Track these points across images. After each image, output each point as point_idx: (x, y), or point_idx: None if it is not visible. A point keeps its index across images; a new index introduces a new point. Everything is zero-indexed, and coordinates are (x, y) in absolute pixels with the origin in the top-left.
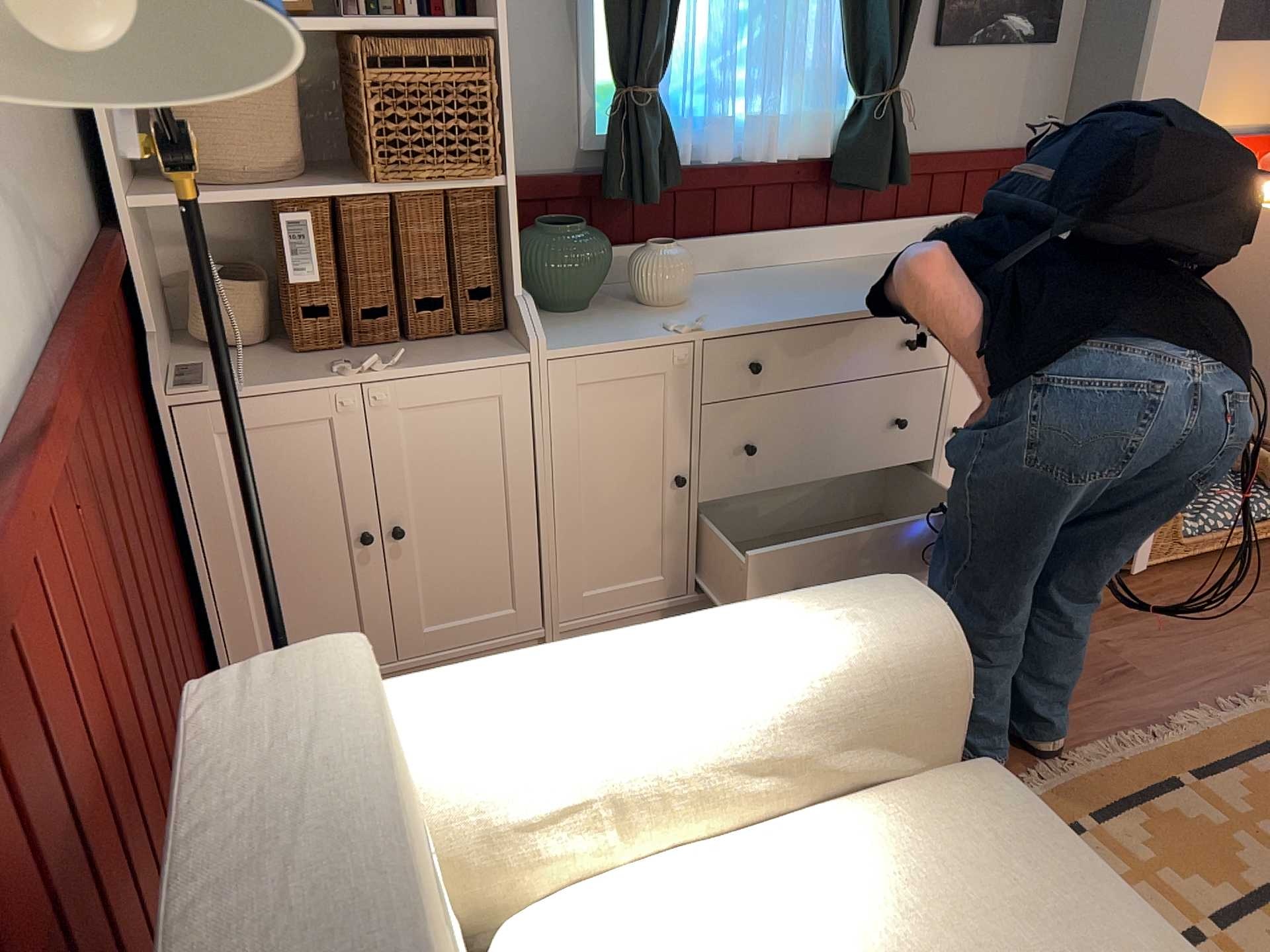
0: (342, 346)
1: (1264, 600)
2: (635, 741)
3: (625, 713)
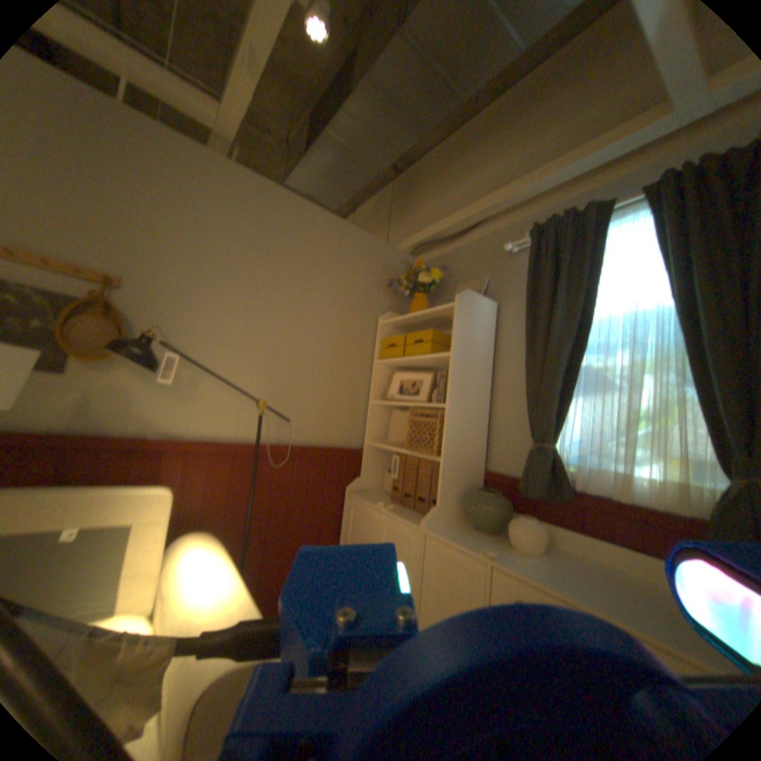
0: (400, 504)
1: None
2: (178, 596)
3: (187, 586)
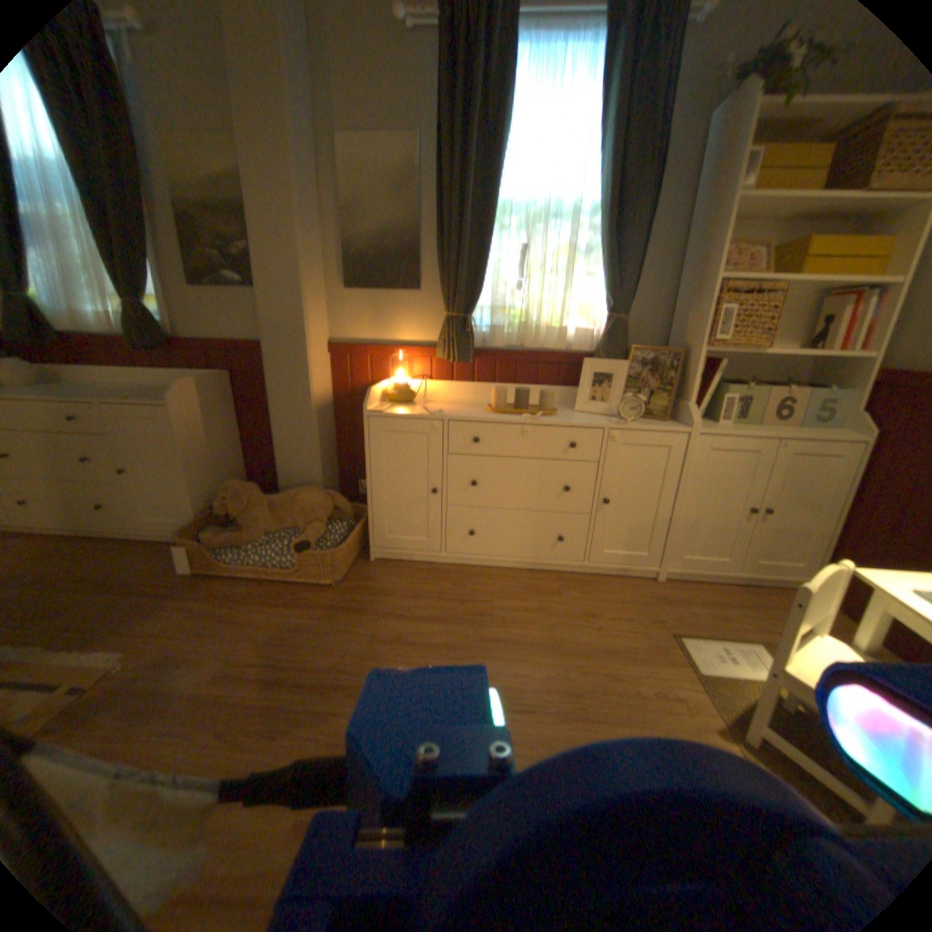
0: None
1: (212, 611)
2: None
3: None
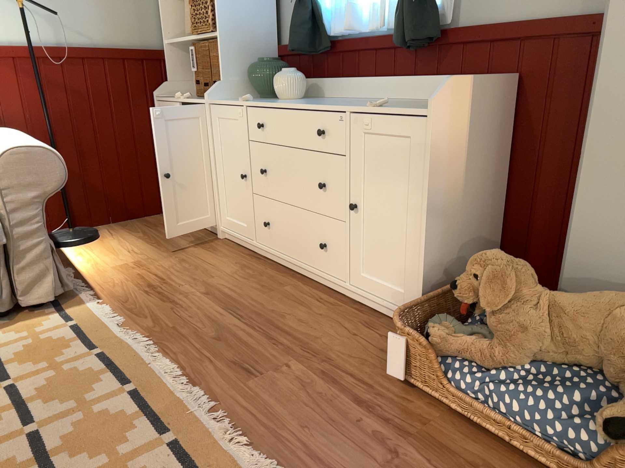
0: (203, 97)
1: None
2: None
3: None
